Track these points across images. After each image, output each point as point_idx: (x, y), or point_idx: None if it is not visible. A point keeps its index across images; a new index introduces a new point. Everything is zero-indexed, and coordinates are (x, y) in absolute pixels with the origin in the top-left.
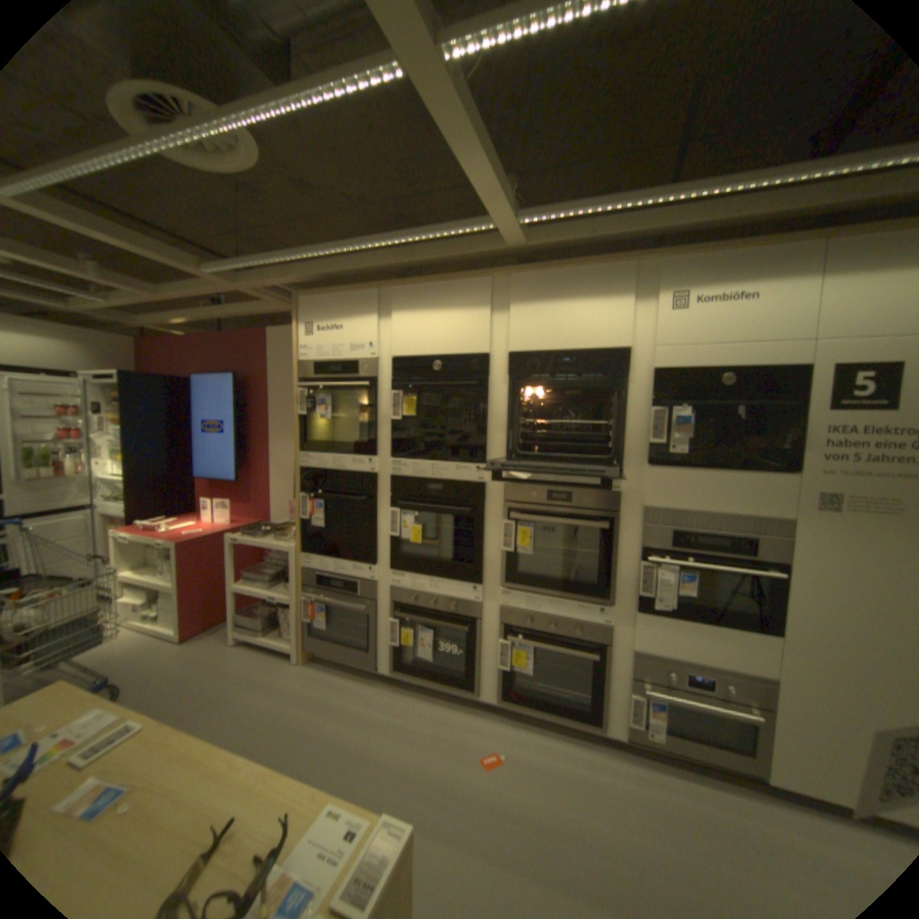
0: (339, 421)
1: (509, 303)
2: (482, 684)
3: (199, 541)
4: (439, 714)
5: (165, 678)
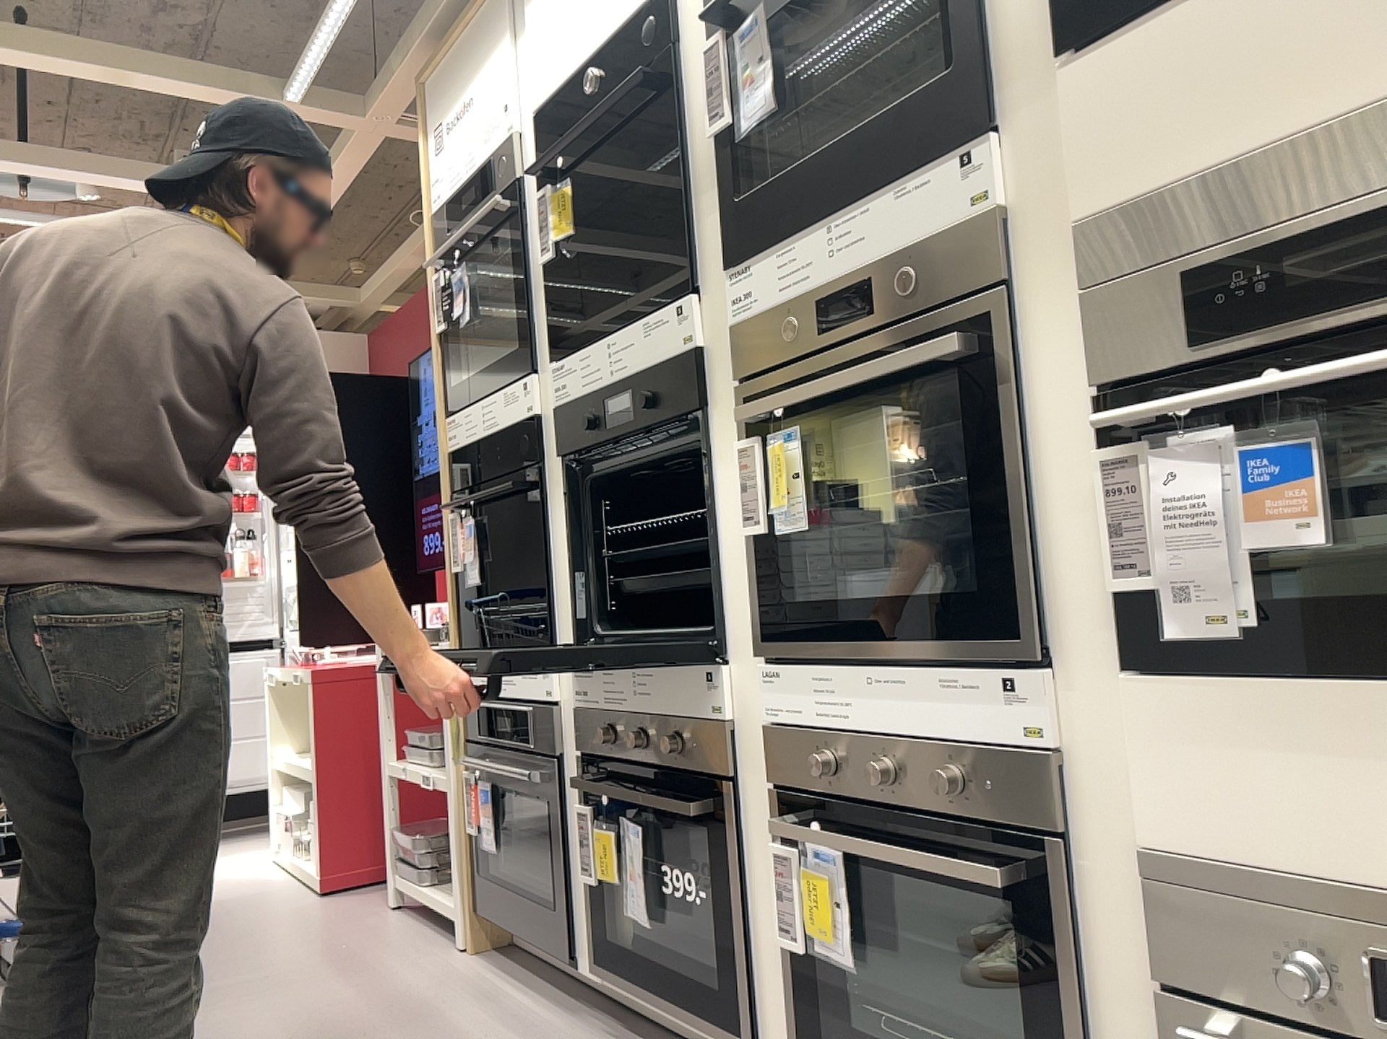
0: (499, 323)
1: None
2: (764, 1003)
3: (364, 671)
4: None
5: (253, 932)
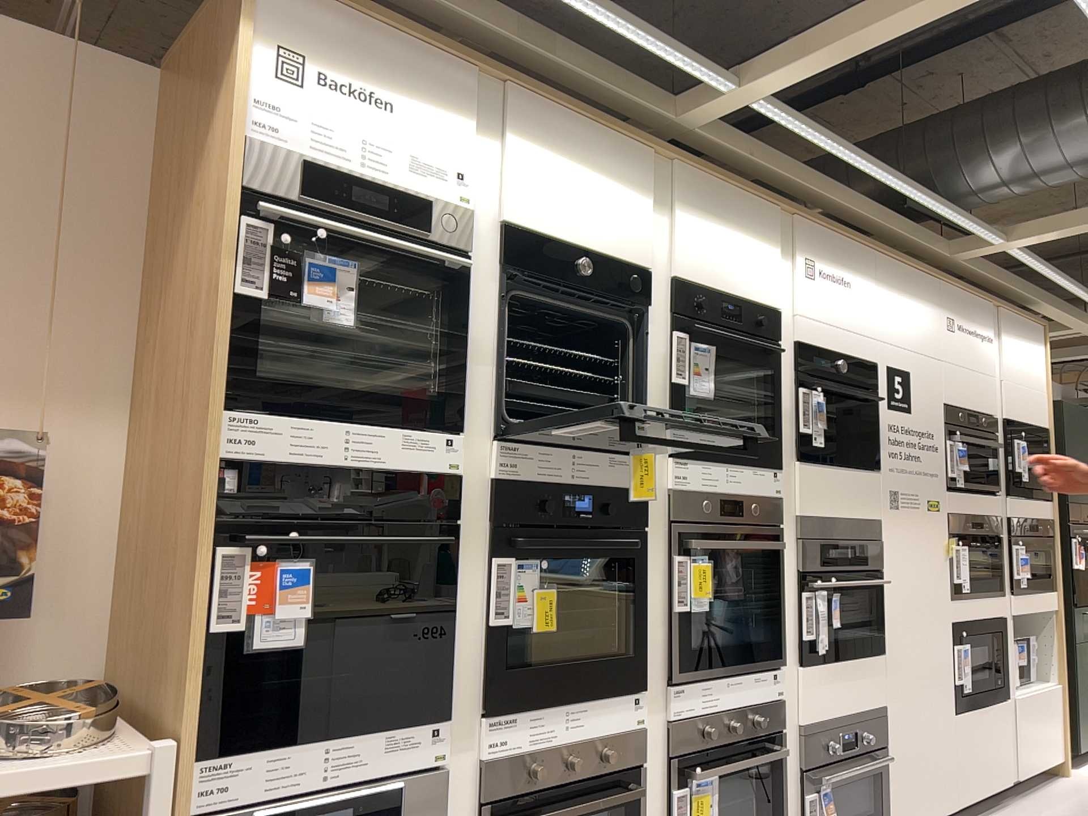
0: (341, 336)
1: (668, 205)
2: None
3: None
4: None
5: None
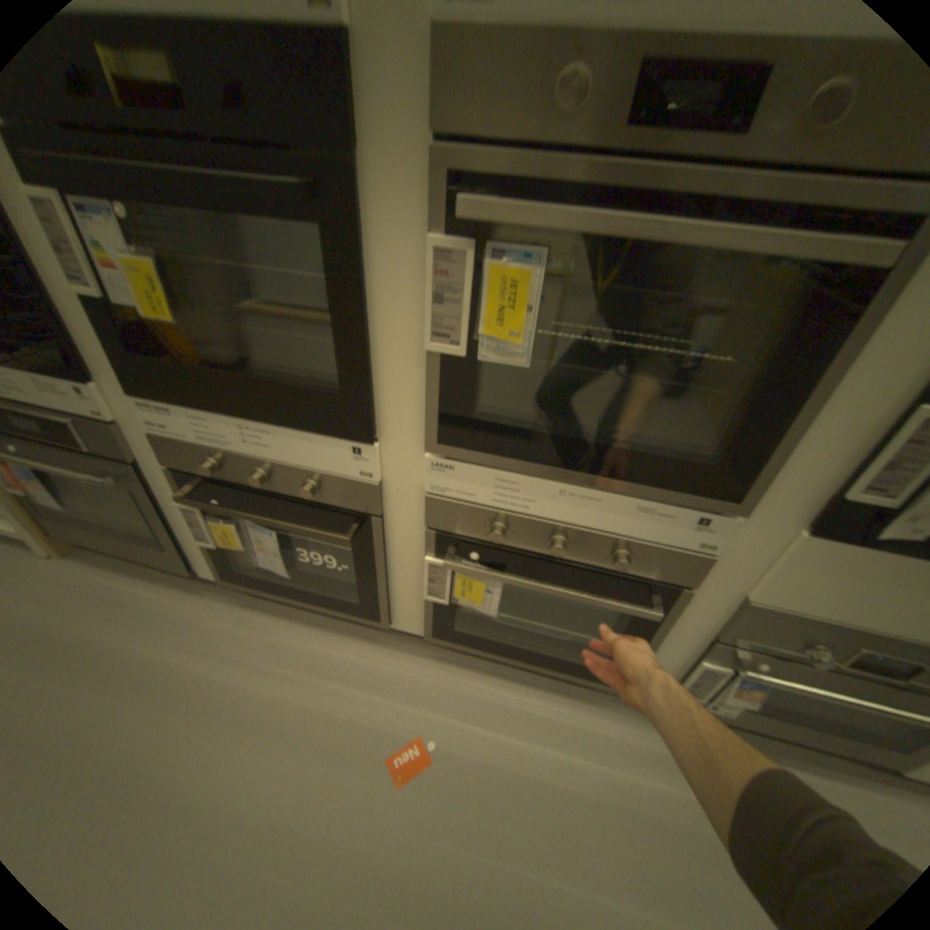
0: None
1: None
2: (395, 607)
3: None
4: (320, 646)
5: None
